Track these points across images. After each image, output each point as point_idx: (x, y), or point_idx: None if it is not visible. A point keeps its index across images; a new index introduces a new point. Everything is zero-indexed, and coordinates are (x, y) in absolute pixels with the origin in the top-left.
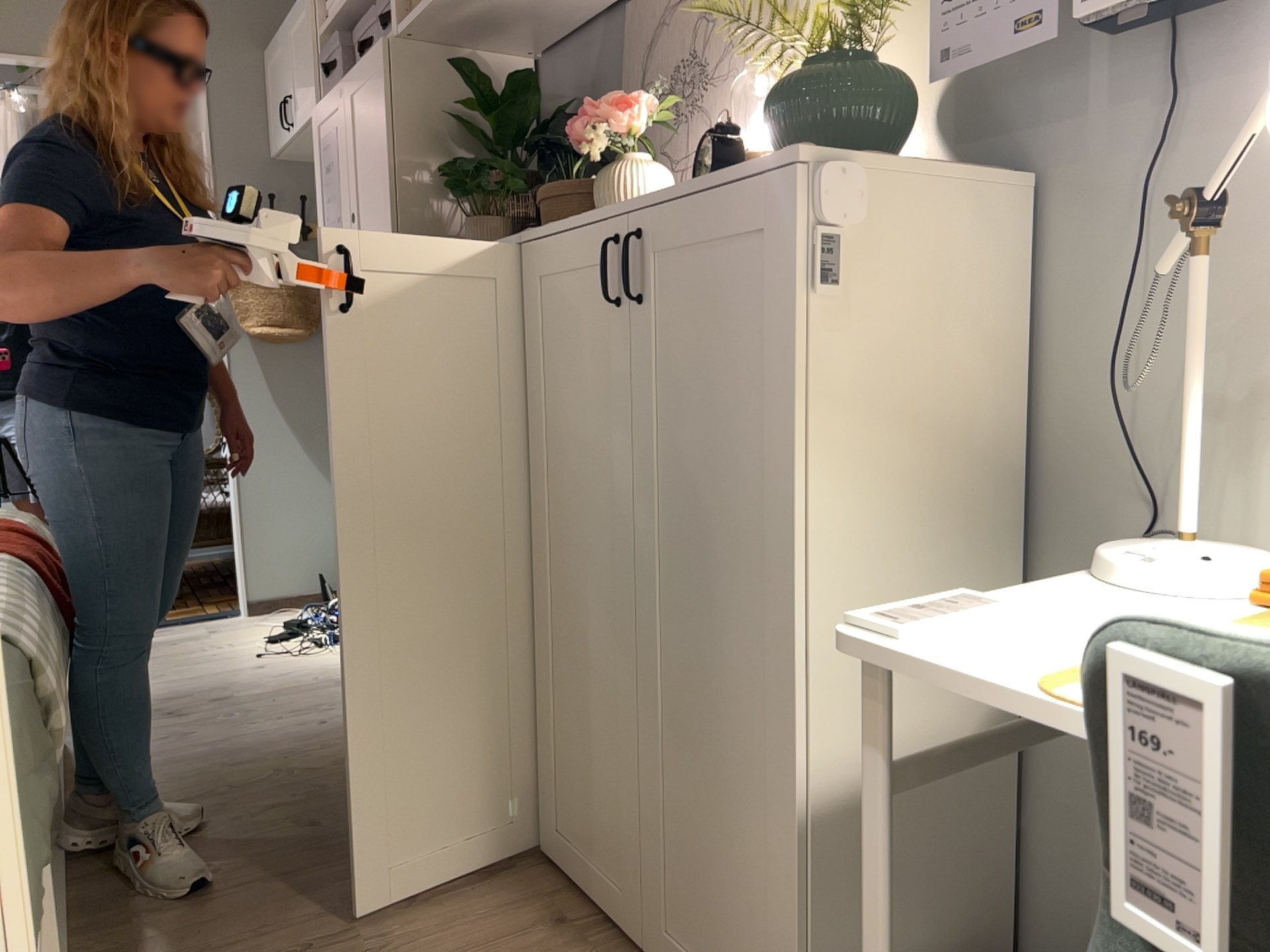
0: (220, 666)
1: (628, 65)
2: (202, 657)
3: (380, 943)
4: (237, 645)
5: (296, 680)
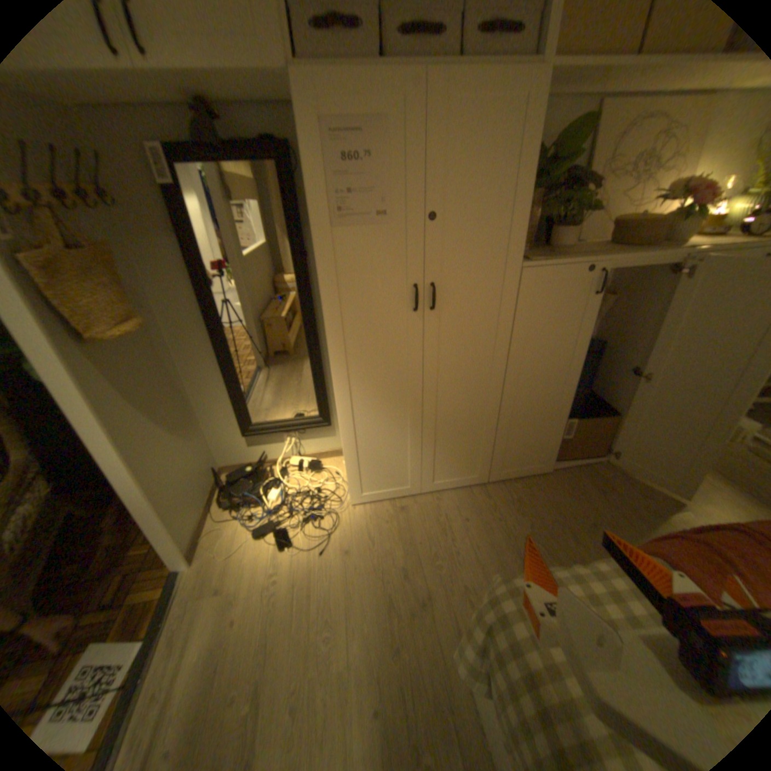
0: (328, 579)
1: (599, 139)
2: (293, 595)
3: (676, 508)
4: (277, 570)
5: (385, 532)
